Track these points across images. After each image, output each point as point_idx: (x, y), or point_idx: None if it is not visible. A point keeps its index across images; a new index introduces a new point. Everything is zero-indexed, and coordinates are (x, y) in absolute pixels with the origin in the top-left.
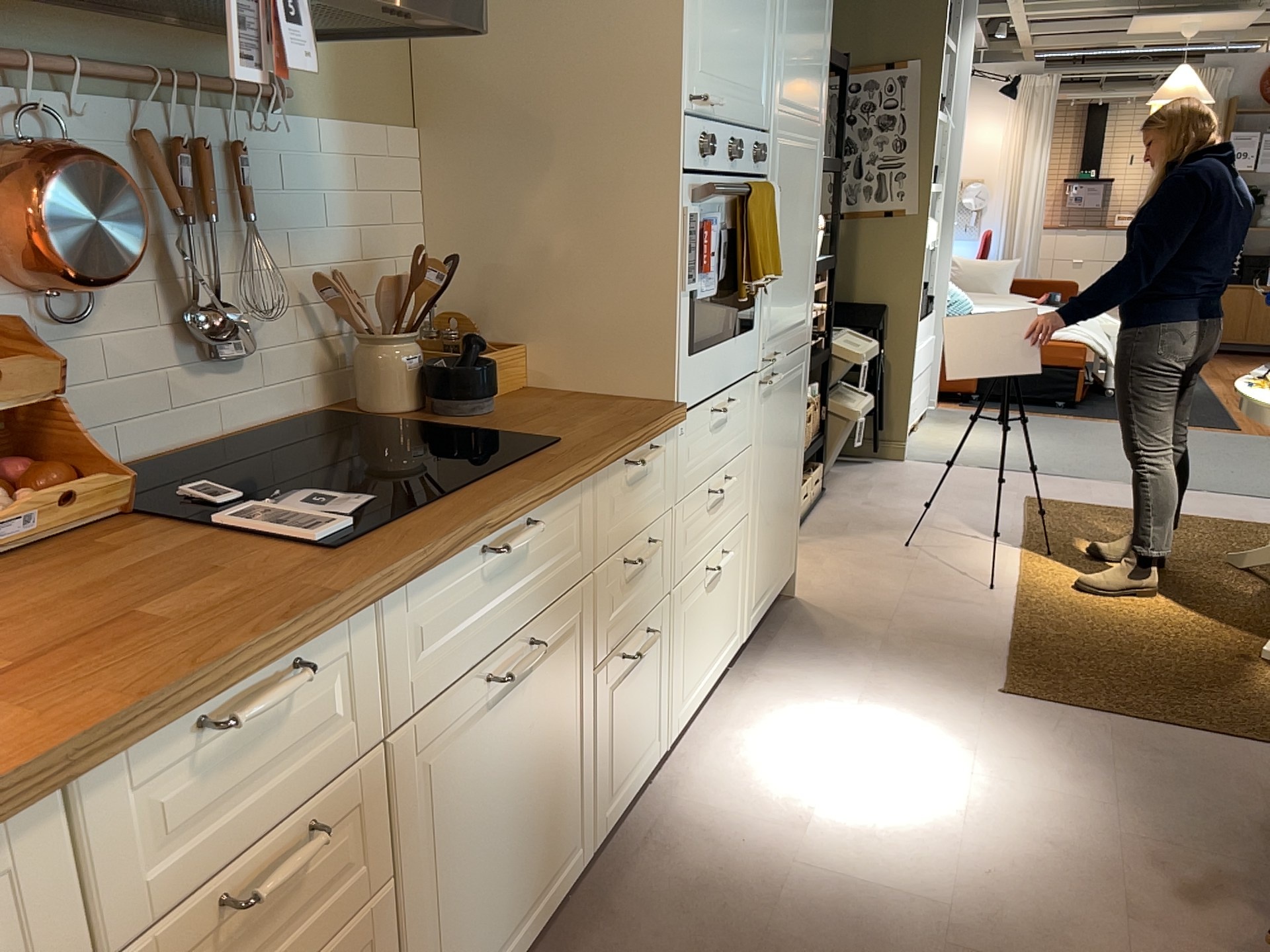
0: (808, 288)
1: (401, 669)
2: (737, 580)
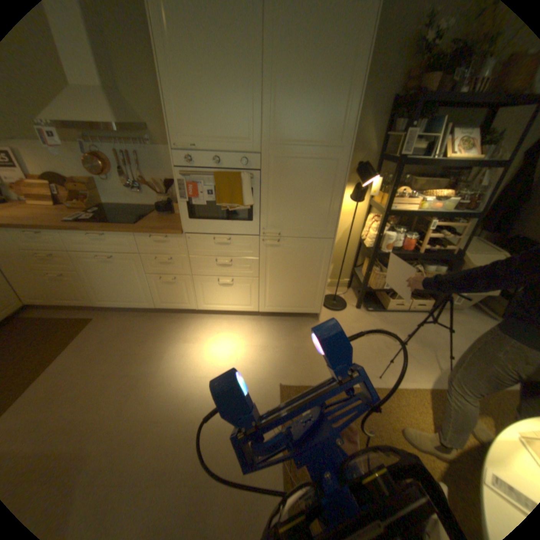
0: (329, 216)
1: (67, 244)
2: (249, 292)
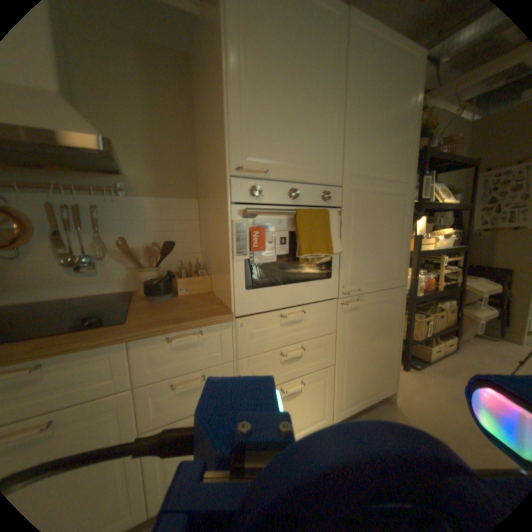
0: (401, 259)
1: None
2: (323, 395)
